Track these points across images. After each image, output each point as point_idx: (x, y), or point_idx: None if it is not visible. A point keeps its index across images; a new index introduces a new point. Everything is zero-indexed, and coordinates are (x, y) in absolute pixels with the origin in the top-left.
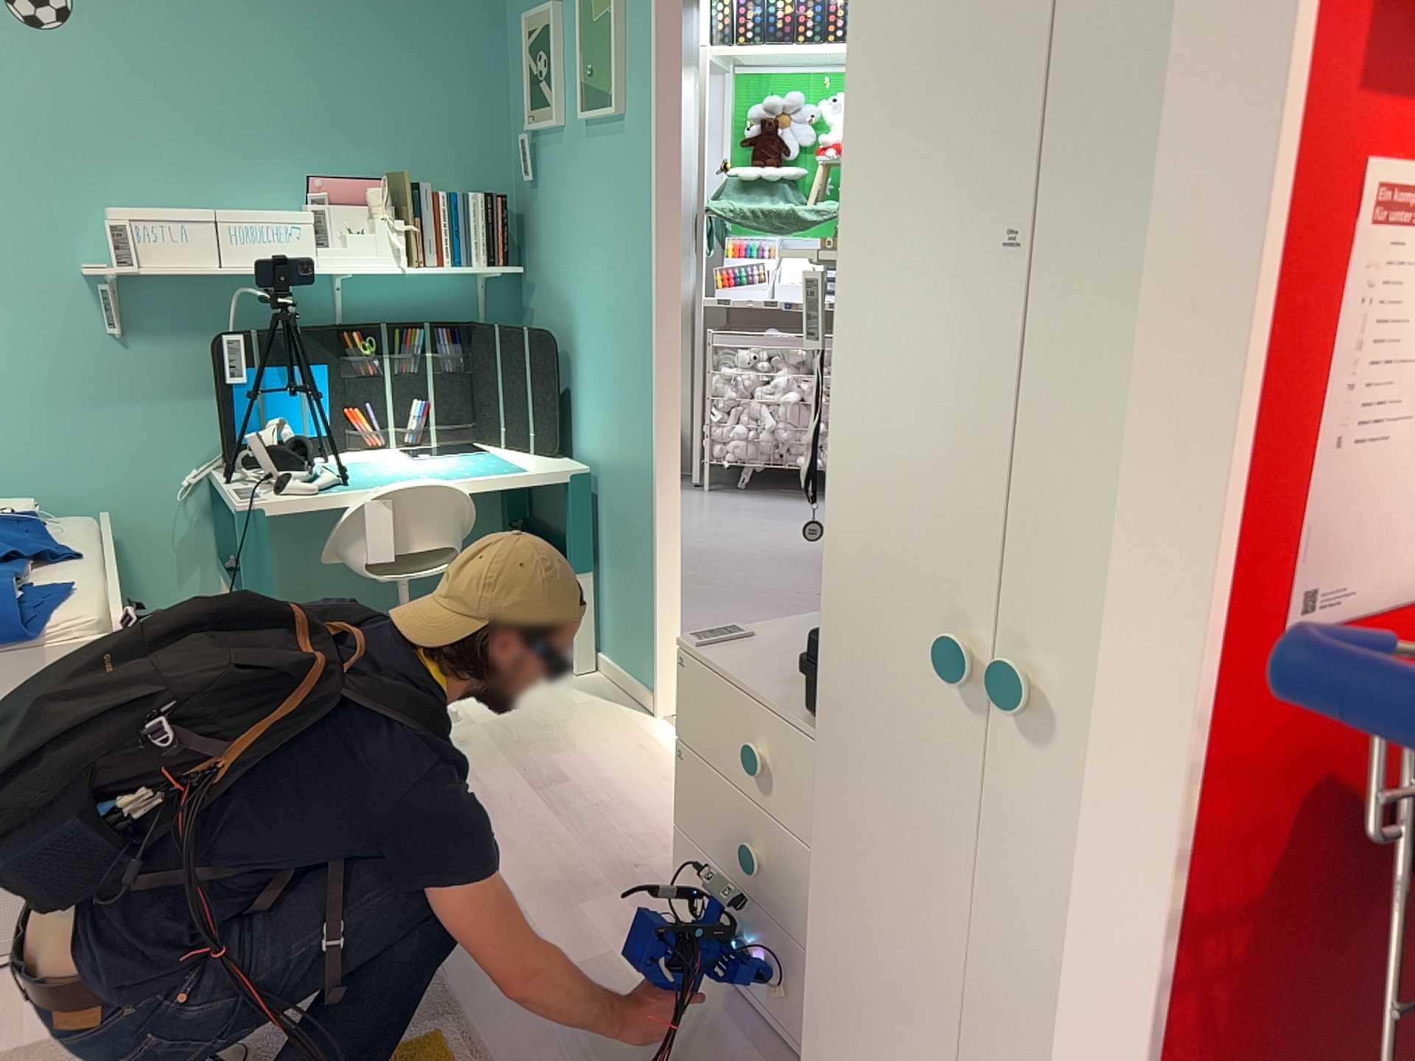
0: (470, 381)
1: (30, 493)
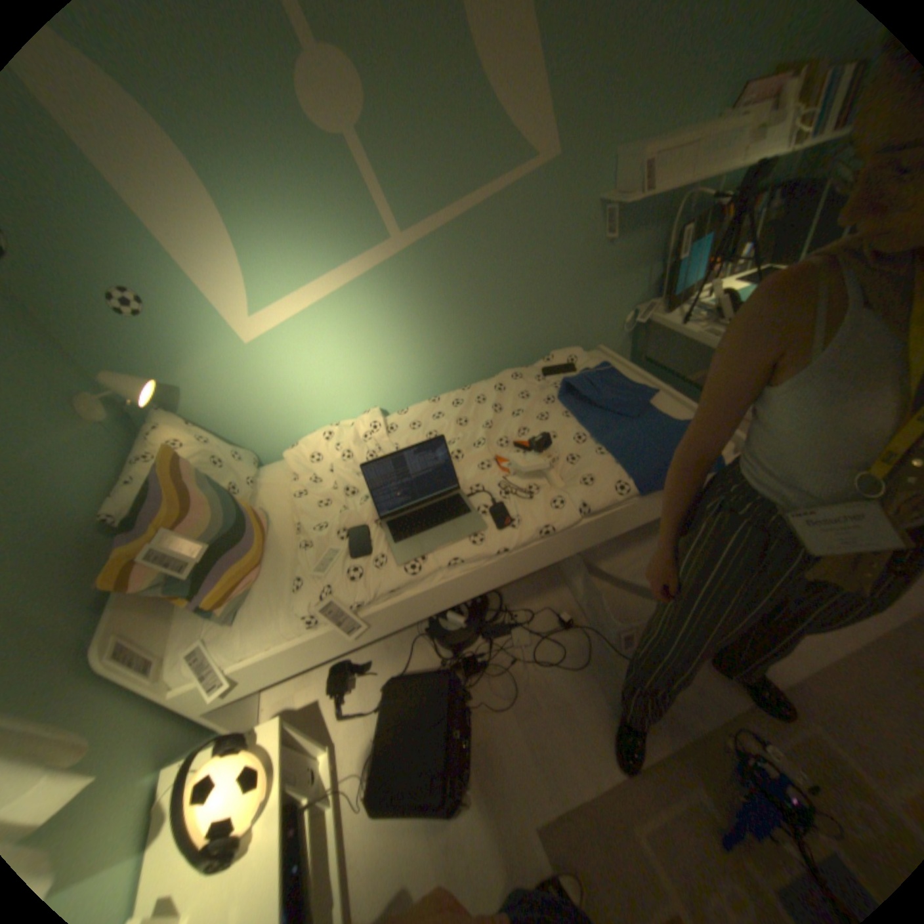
0: (782, 223)
1: (561, 339)
